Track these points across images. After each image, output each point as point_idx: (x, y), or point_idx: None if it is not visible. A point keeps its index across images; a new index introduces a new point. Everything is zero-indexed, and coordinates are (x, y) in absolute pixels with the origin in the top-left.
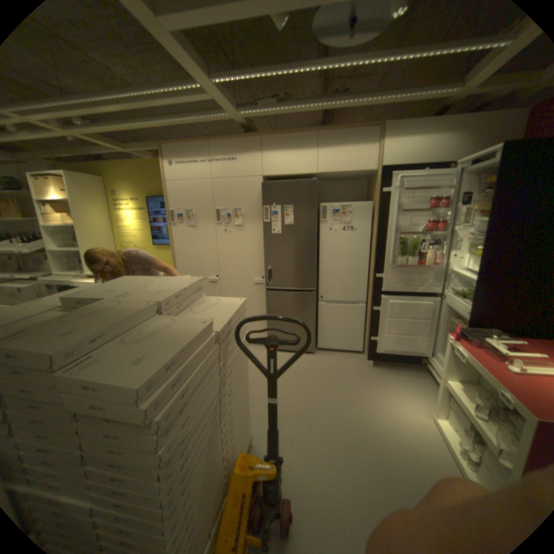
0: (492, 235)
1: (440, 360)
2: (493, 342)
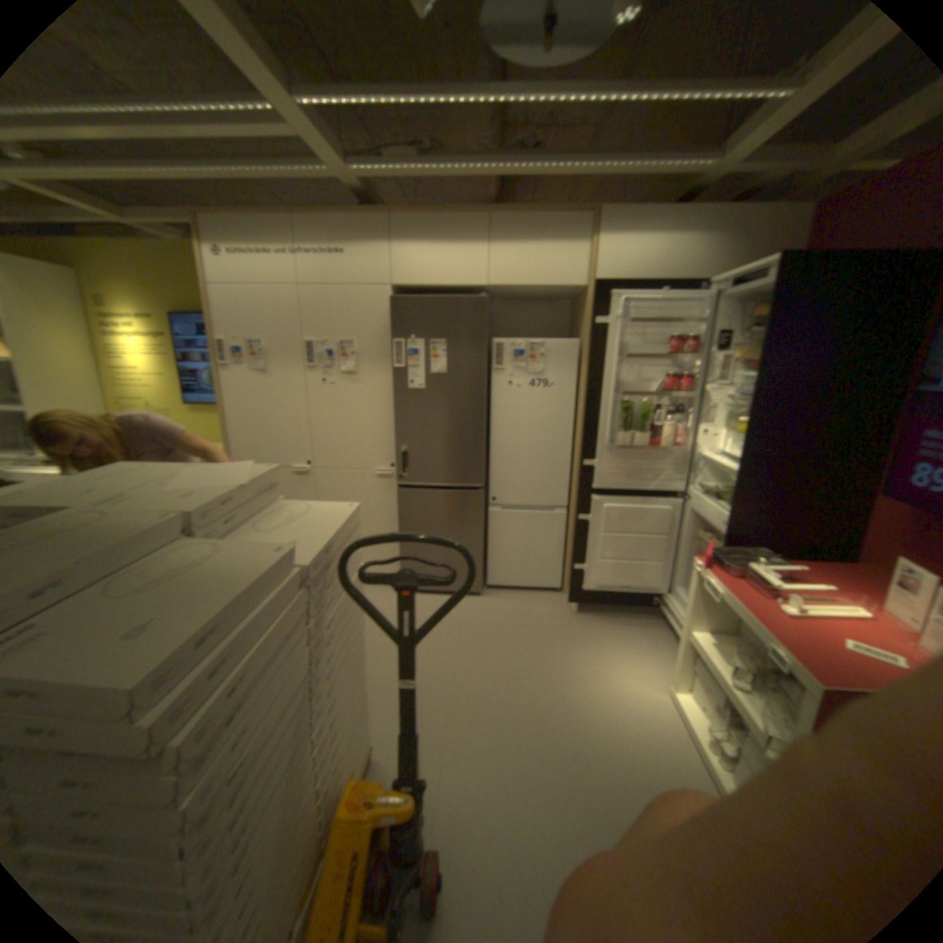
0: (760, 400)
1: (680, 598)
2: (759, 569)
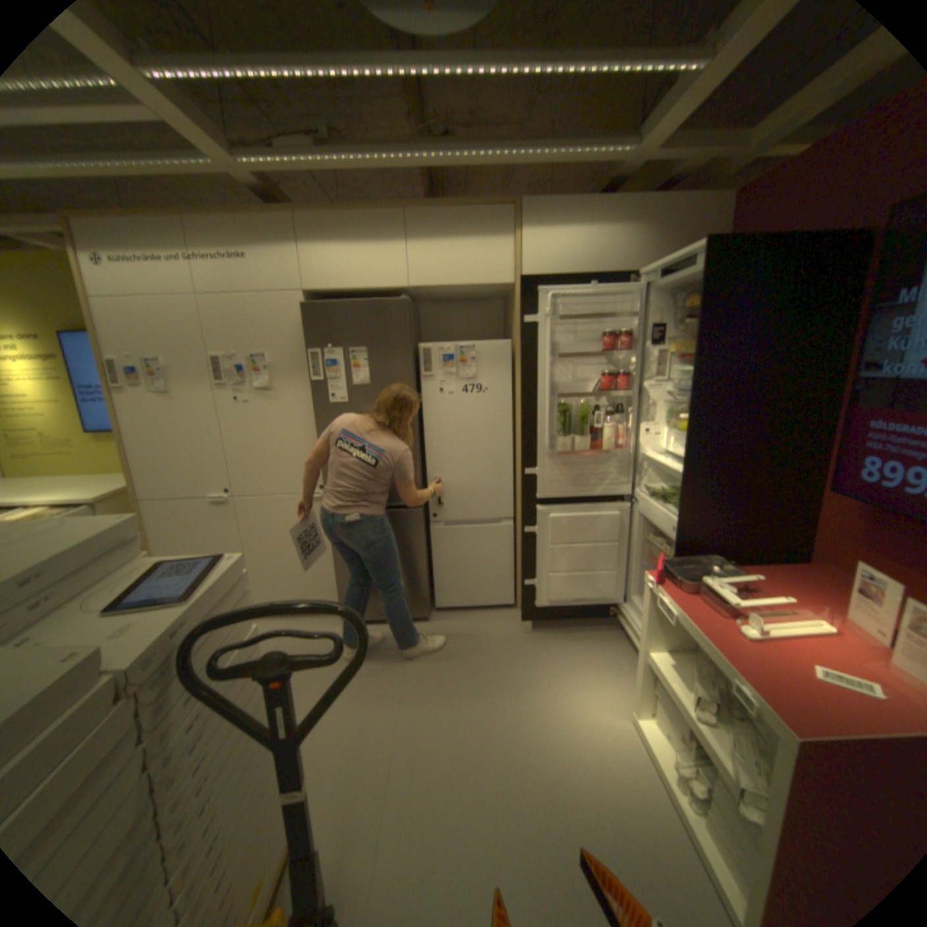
0: (699, 397)
1: (635, 607)
2: (712, 583)
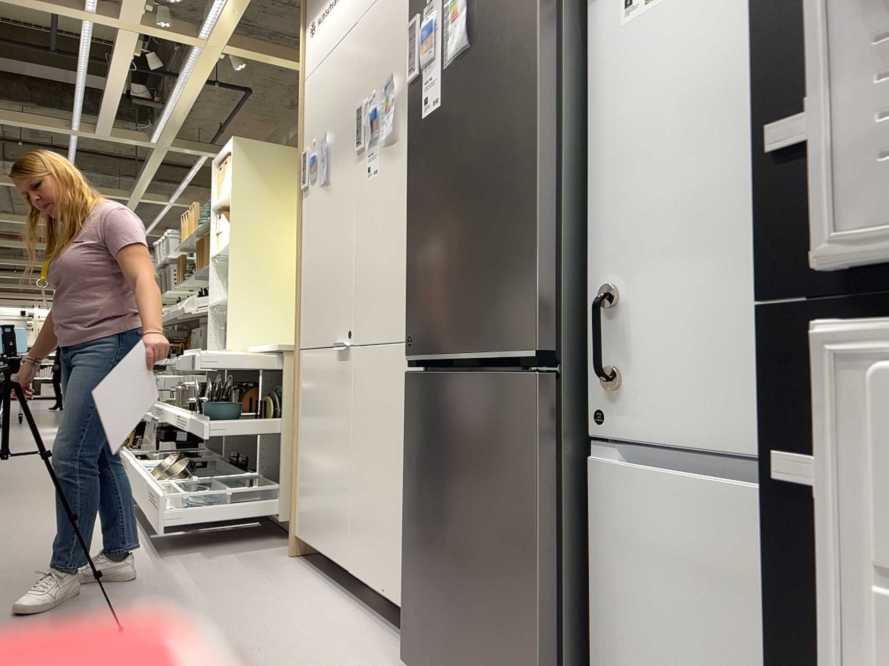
0: None
1: None
2: None
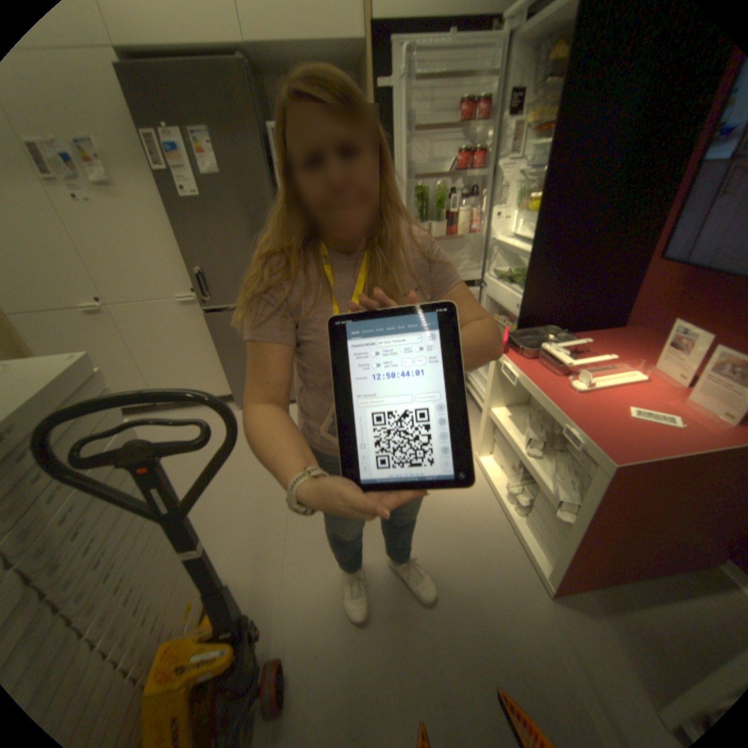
0: (554, 167)
1: (479, 375)
2: (549, 348)
